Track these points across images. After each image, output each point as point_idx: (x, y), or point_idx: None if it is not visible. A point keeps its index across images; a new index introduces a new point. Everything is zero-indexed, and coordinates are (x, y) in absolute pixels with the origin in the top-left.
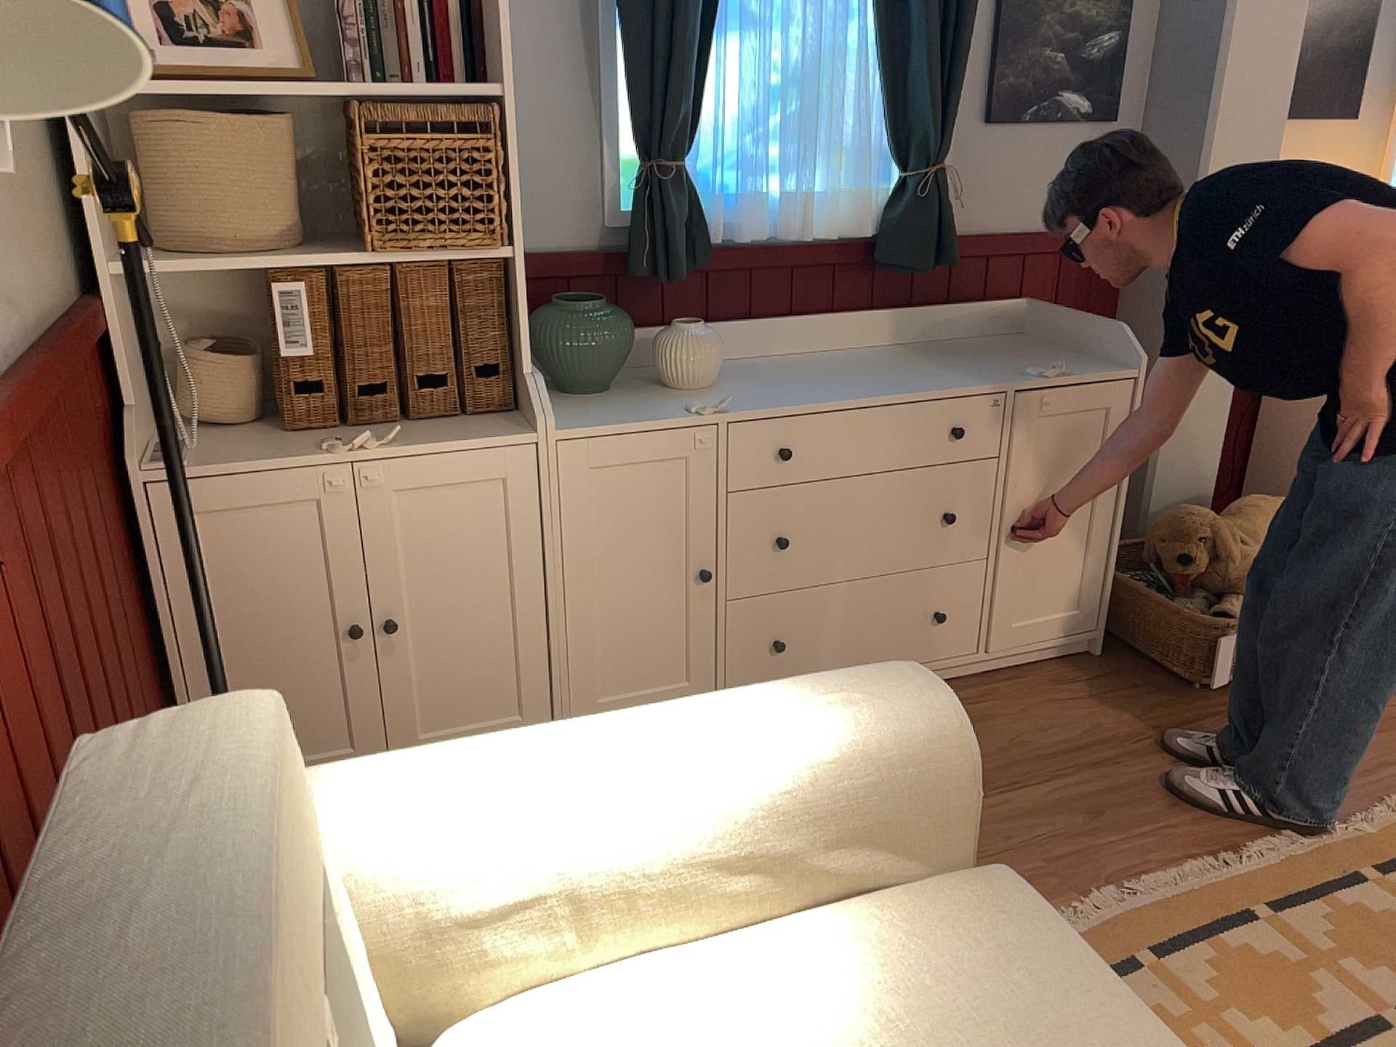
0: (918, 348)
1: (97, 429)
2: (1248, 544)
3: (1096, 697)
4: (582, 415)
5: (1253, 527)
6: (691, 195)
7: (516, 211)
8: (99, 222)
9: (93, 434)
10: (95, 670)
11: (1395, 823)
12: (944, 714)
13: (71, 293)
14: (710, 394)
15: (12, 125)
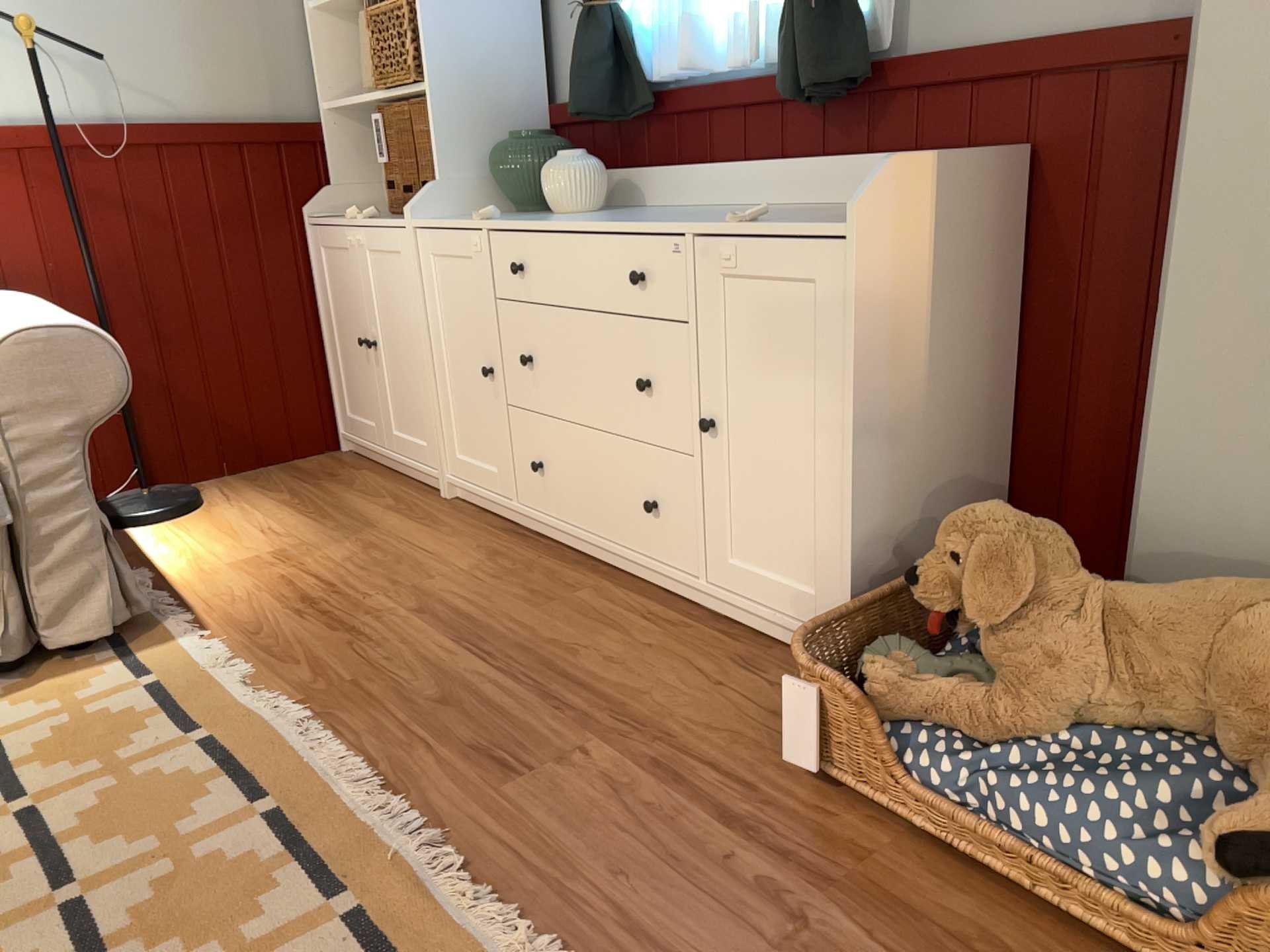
0: (829, 207)
1: (281, 189)
2: (1090, 624)
3: (719, 688)
4: (459, 219)
5: (1148, 609)
6: (617, 36)
7: (425, 55)
8: (322, 82)
9: (270, 189)
10: (177, 285)
11: (486, 951)
12: (8, 336)
13: (302, 119)
14: (547, 217)
15: (238, 27)
